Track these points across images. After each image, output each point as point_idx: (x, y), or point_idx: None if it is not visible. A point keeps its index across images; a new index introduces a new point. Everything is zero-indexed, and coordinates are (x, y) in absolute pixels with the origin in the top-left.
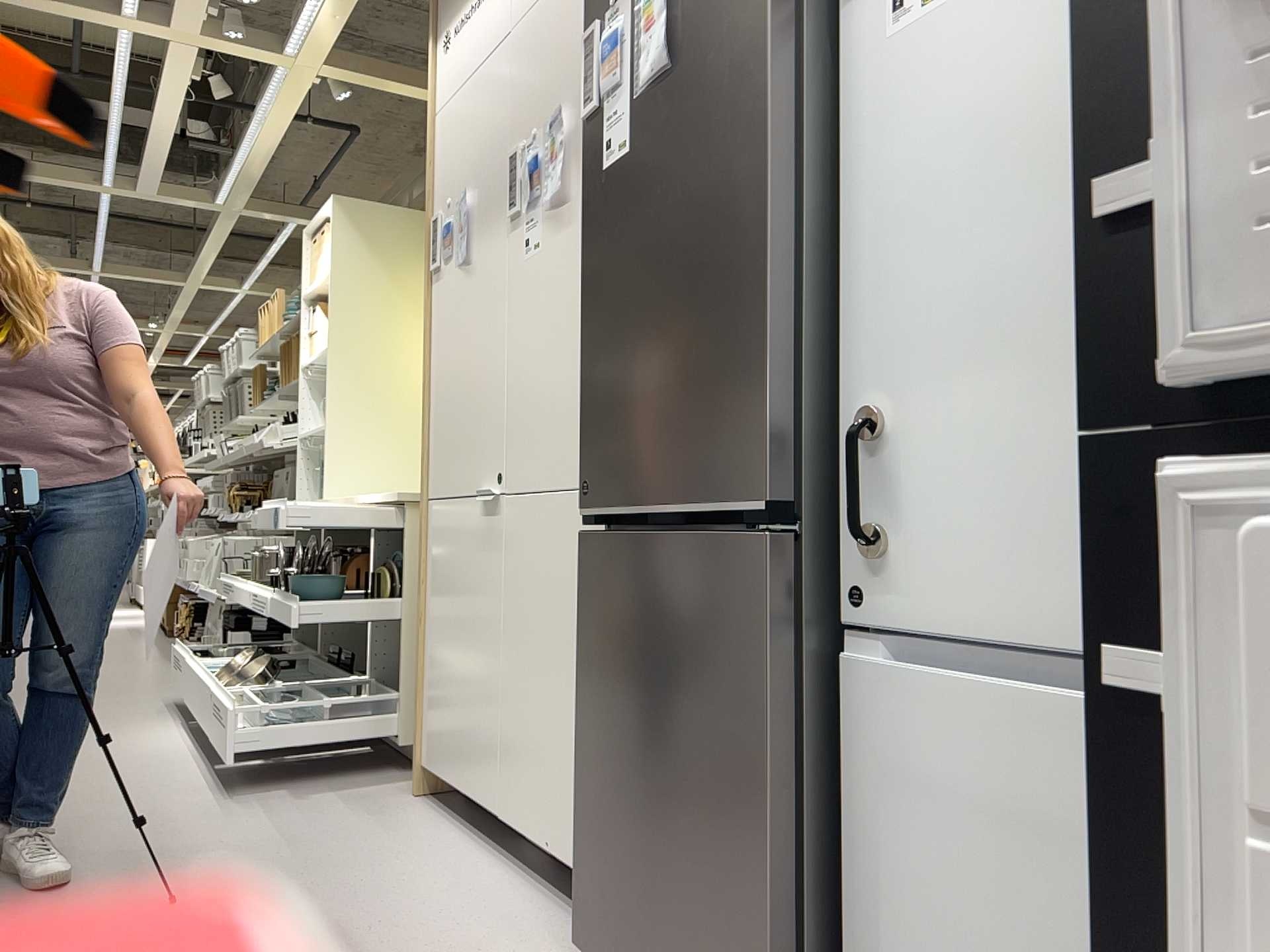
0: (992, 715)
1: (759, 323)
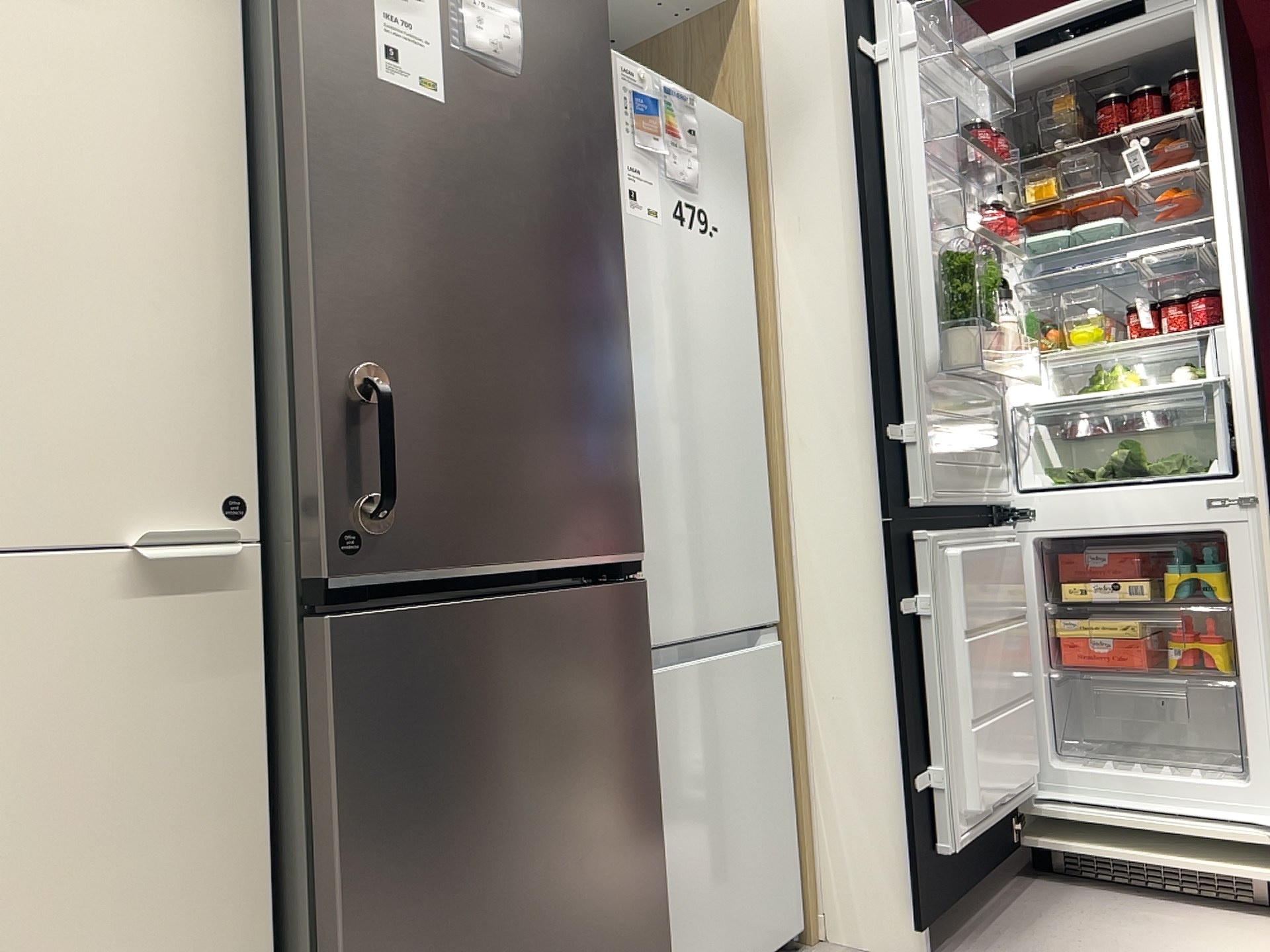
0: (705, 676)
1: (624, 396)
